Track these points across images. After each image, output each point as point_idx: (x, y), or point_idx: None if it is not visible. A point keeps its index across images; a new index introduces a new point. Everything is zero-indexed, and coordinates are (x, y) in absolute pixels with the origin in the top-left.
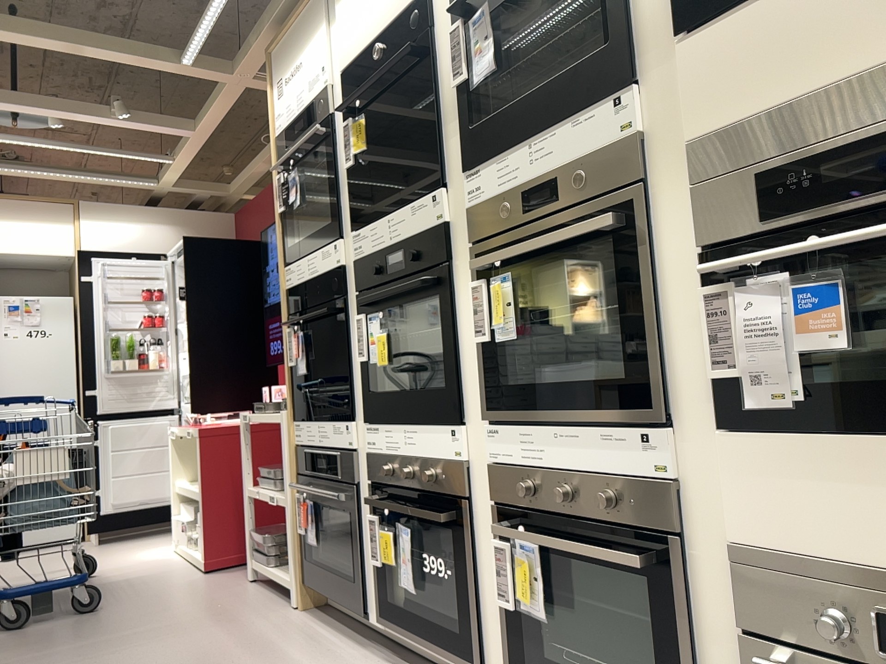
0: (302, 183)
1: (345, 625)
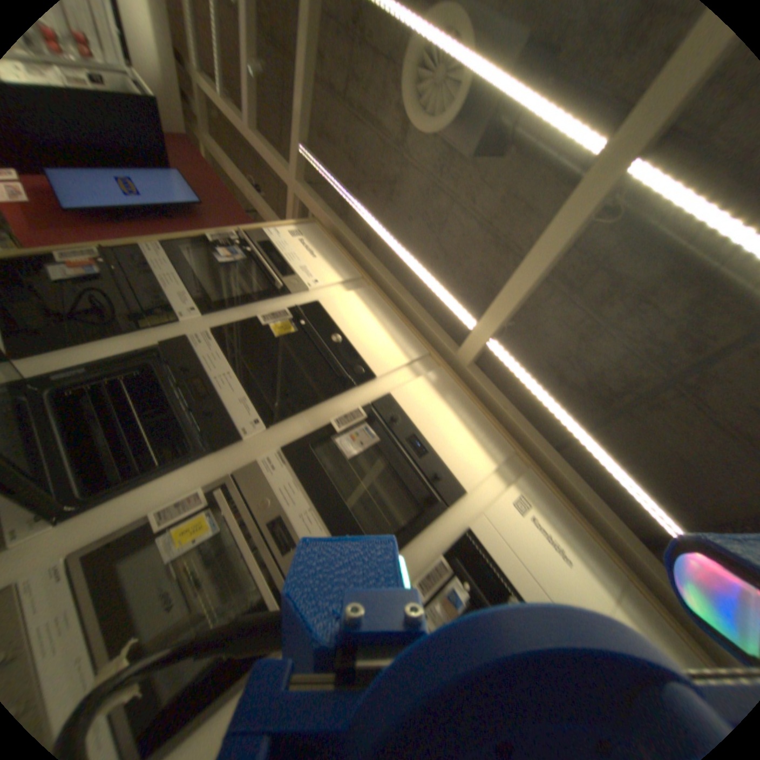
0: (233, 264)
1: None
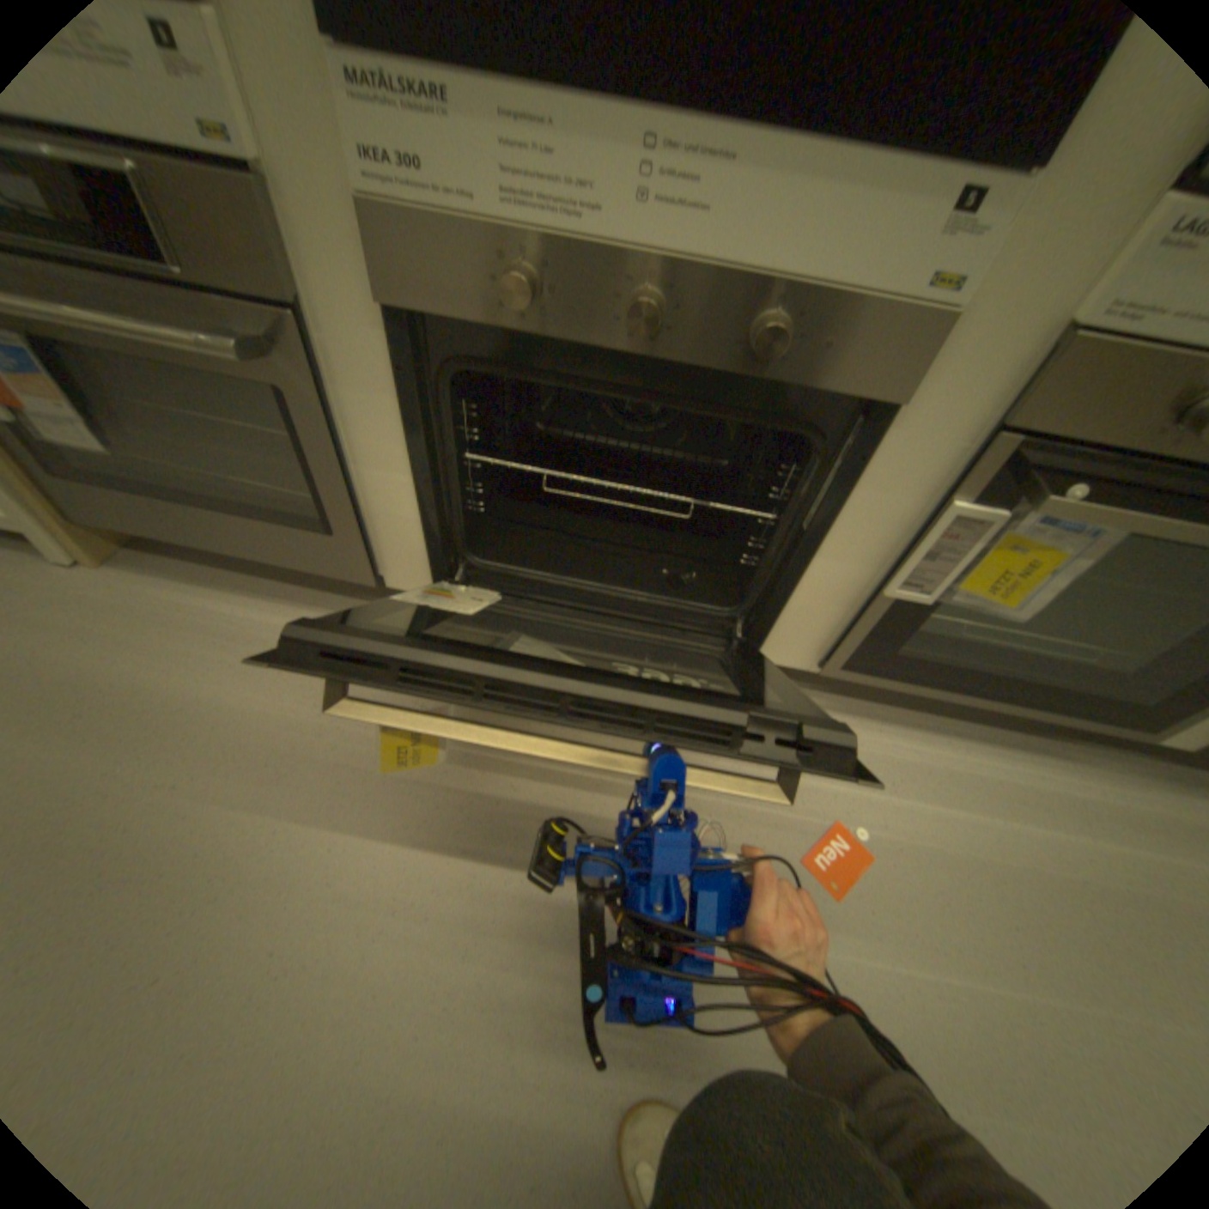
0: None
1: (269, 579)
